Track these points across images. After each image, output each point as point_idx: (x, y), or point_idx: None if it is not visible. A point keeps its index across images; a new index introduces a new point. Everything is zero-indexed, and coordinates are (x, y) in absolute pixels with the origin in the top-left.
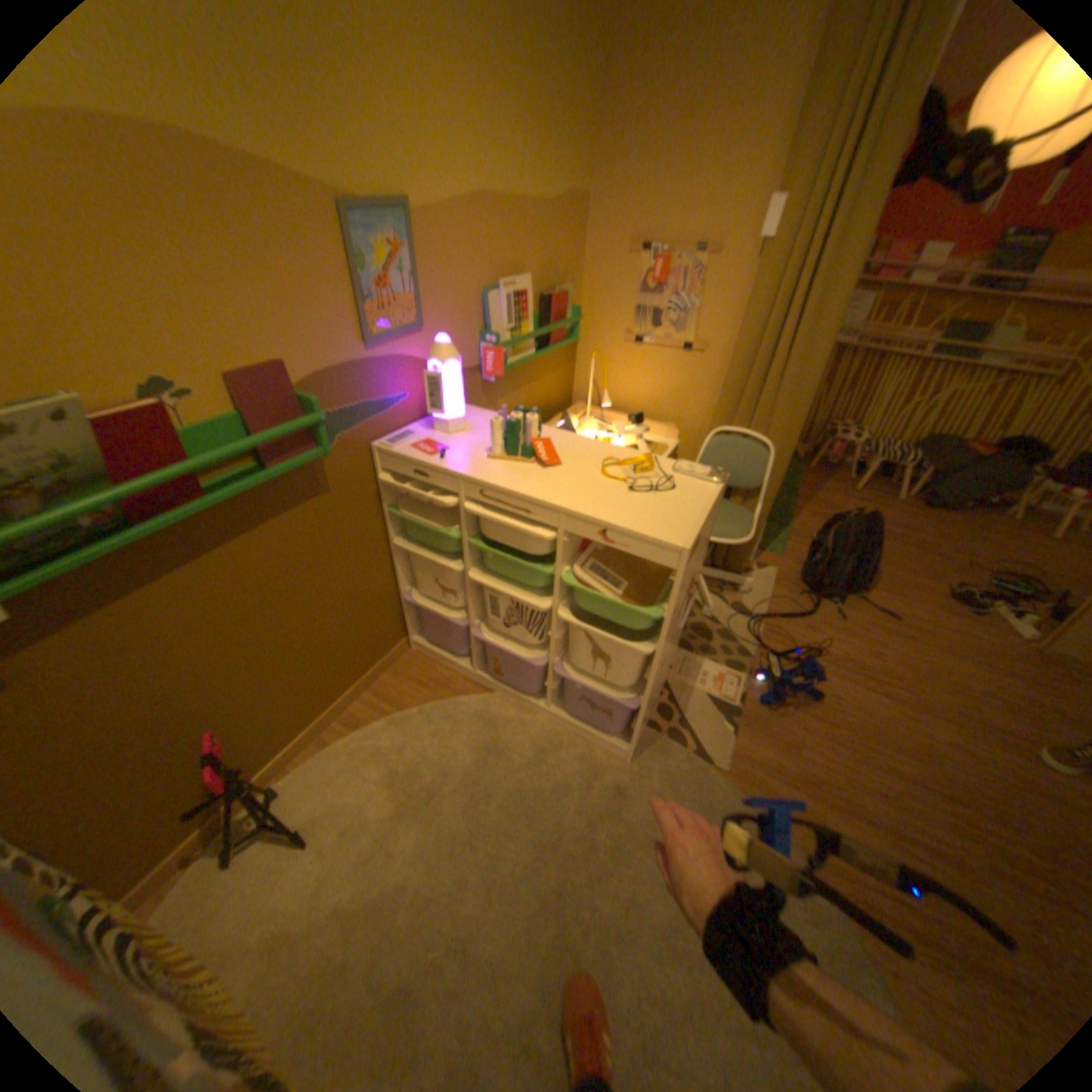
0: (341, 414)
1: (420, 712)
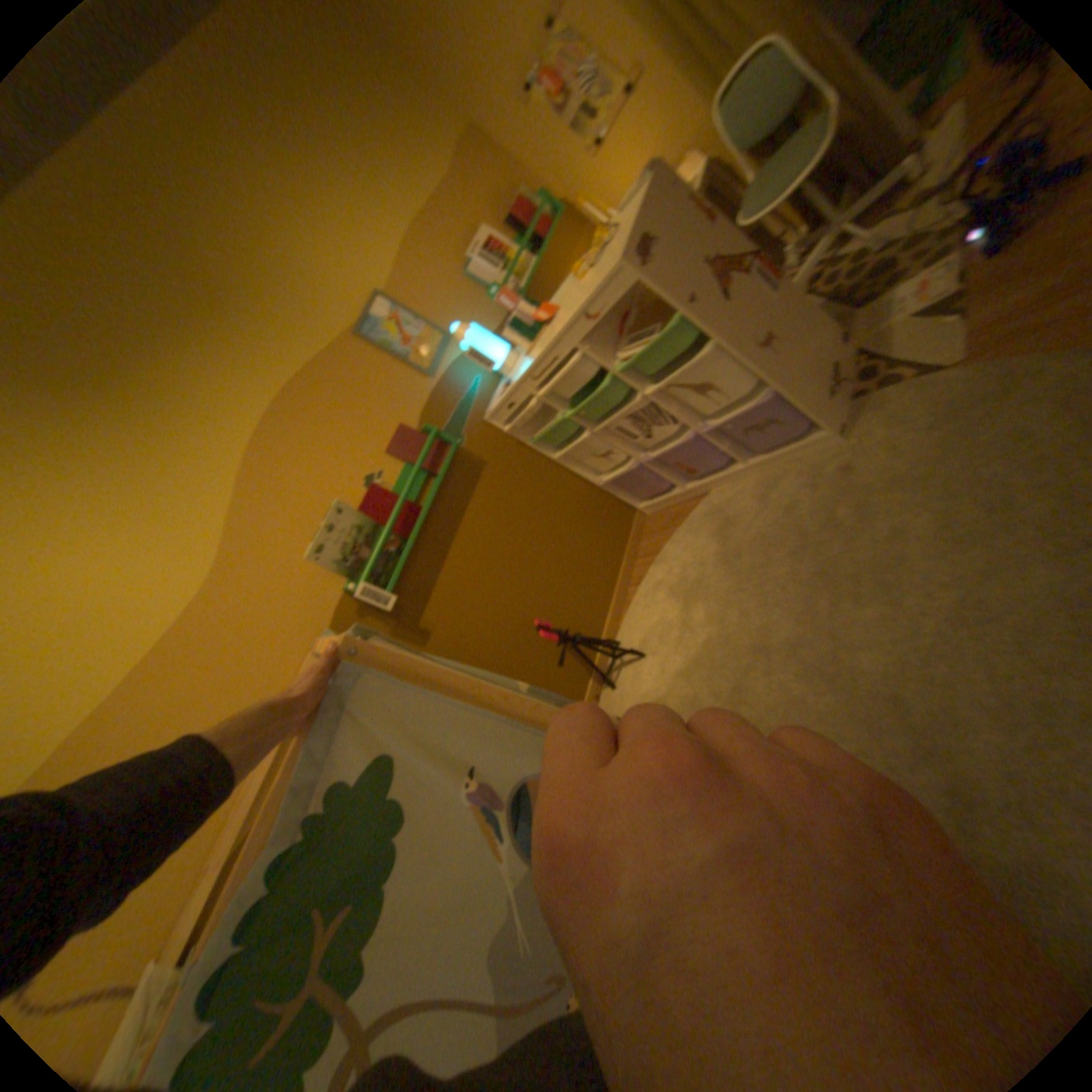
0: (454, 418)
1: (672, 543)
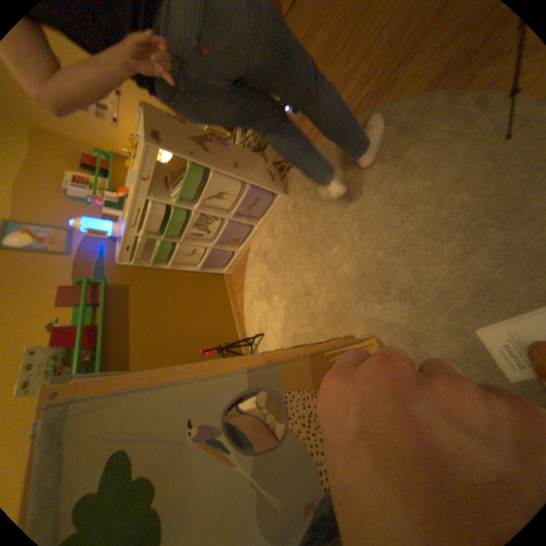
0: (96, 272)
1: (247, 279)
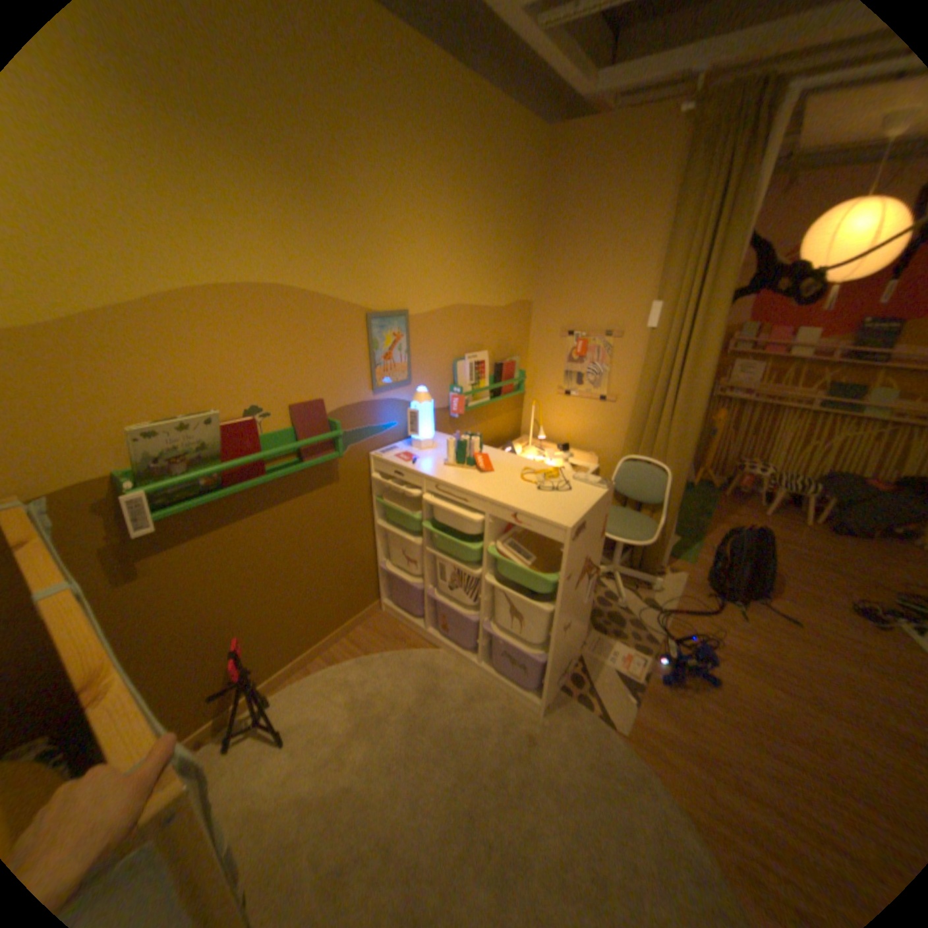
0: (353, 433)
1: (381, 657)
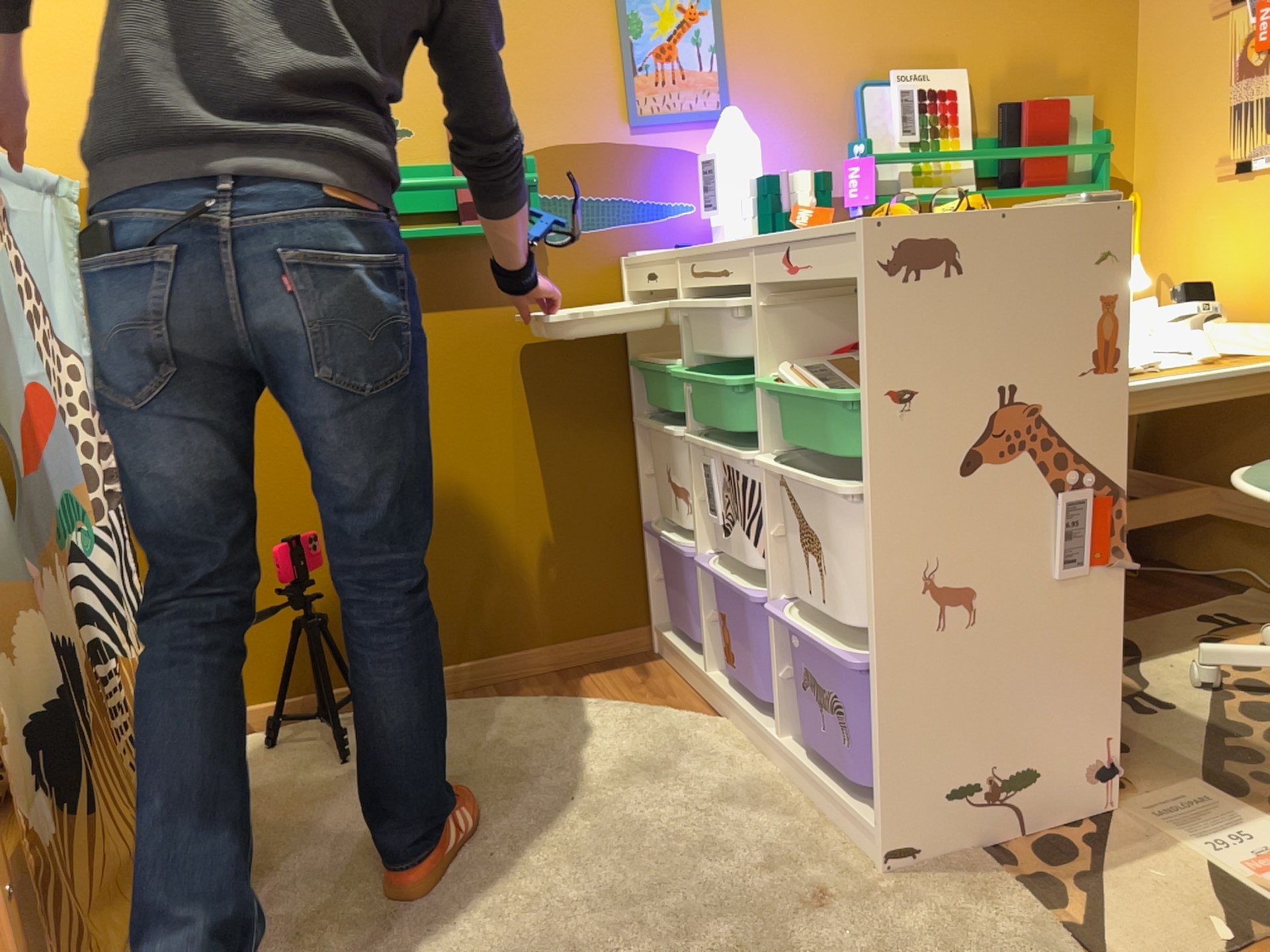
0: (582, 204)
1: (593, 704)
